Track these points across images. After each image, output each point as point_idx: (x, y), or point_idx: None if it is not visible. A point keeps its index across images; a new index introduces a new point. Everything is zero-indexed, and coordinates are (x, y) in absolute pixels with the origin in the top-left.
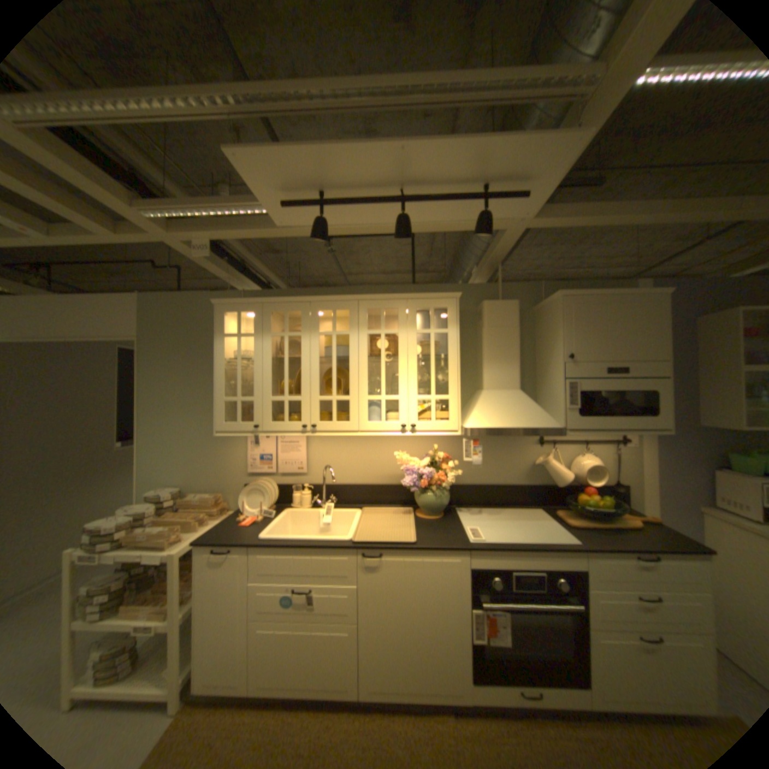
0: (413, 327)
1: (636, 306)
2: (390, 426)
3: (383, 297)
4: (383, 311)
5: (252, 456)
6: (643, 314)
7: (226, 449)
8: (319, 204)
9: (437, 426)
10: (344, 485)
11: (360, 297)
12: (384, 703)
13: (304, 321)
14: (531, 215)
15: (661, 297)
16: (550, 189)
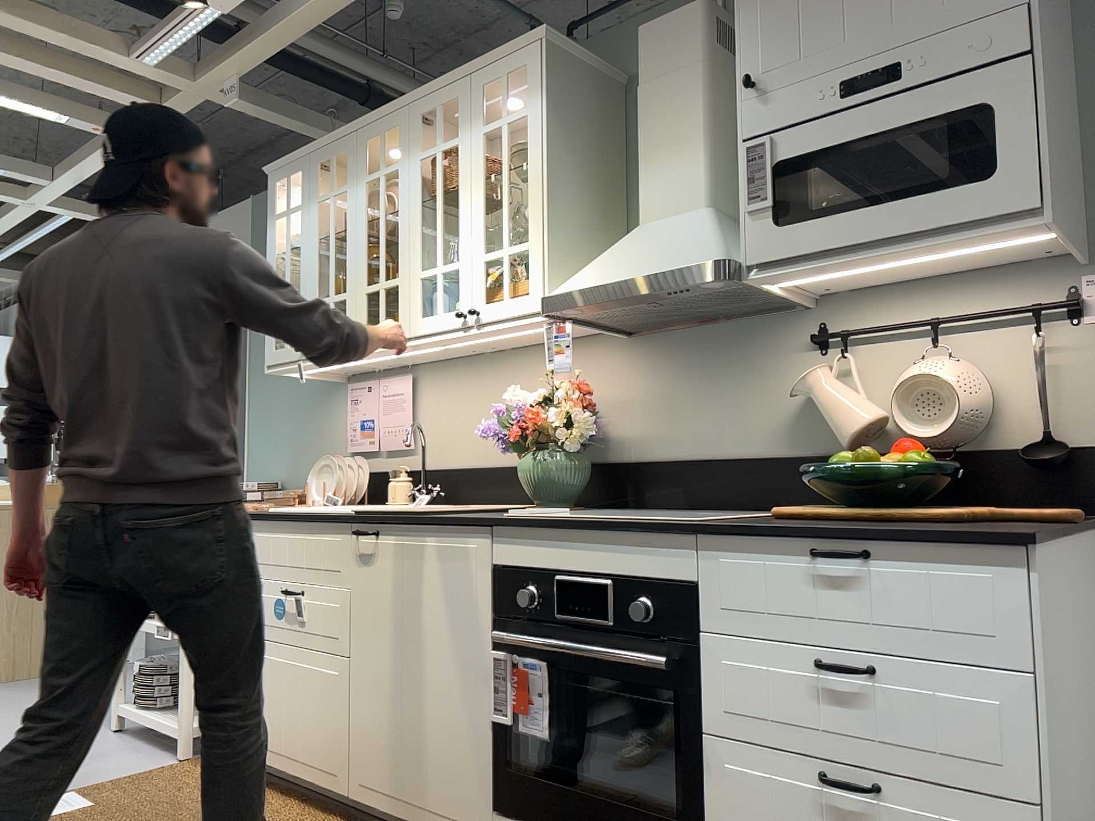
0: (477, 125)
1: None
2: (446, 320)
3: (437, 85)
4: (439, 111)
5: (351, 423)
6: None
7: (328, 416)
8: None
9: (510, 306)
10: (460, 468)
11: (410, 99)
12: (377, 809)
13: (350, 167)
14: None
15: None
16: None
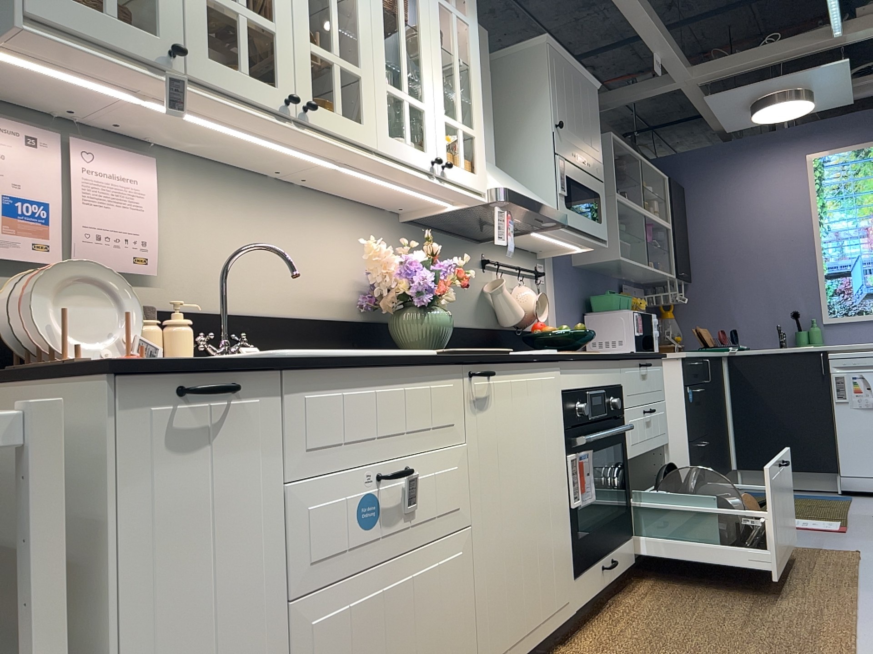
0: None
1: (586, 91)
2: (418, 158)
3: None
4: None
5: None
6: (589, 103)
7: None
8: None
9: (468, 178)
10: (243, 315)
11: None
12: None
13: None
14: None
15: (595, 90)
16: None
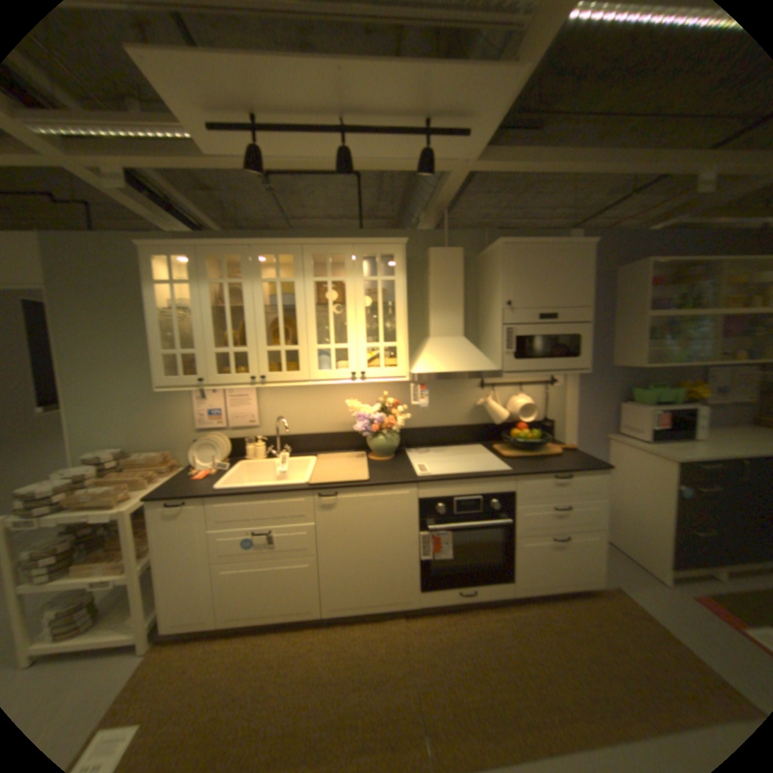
0: (359, 274)
1: (566, 255)
2: (340, 375)
3: (327, 241)
4: (327, 257)
5: (198, 411)
6: (571, 263)
7: (168, 406)
8: (248, 129)
9: (385, 373)
10: (297, 434)
11: (302, 241)
12: (344, 616)
13: (242, 267)
14: (473, 156)
15: (587, 246)
16: (490, 129)
